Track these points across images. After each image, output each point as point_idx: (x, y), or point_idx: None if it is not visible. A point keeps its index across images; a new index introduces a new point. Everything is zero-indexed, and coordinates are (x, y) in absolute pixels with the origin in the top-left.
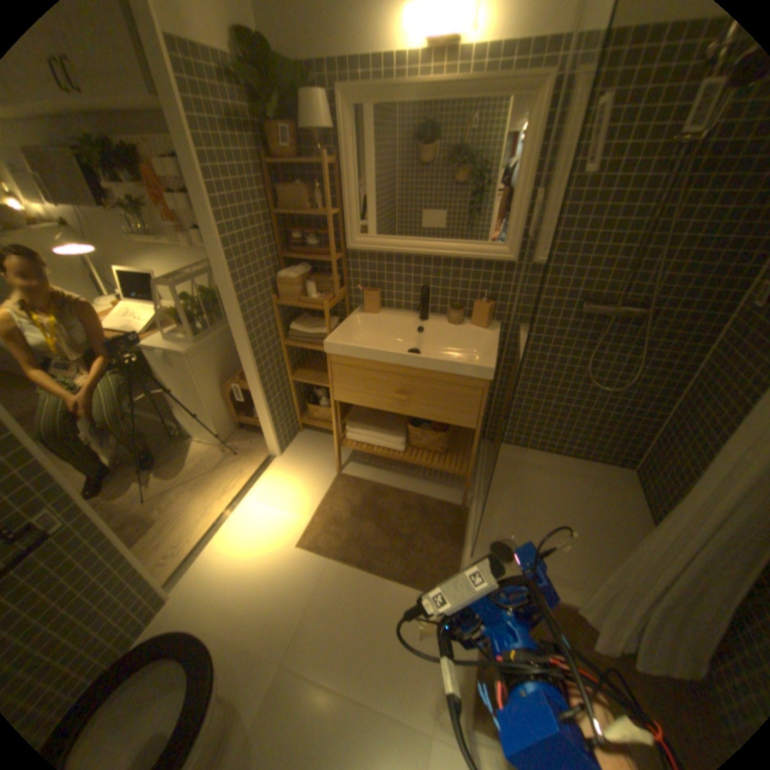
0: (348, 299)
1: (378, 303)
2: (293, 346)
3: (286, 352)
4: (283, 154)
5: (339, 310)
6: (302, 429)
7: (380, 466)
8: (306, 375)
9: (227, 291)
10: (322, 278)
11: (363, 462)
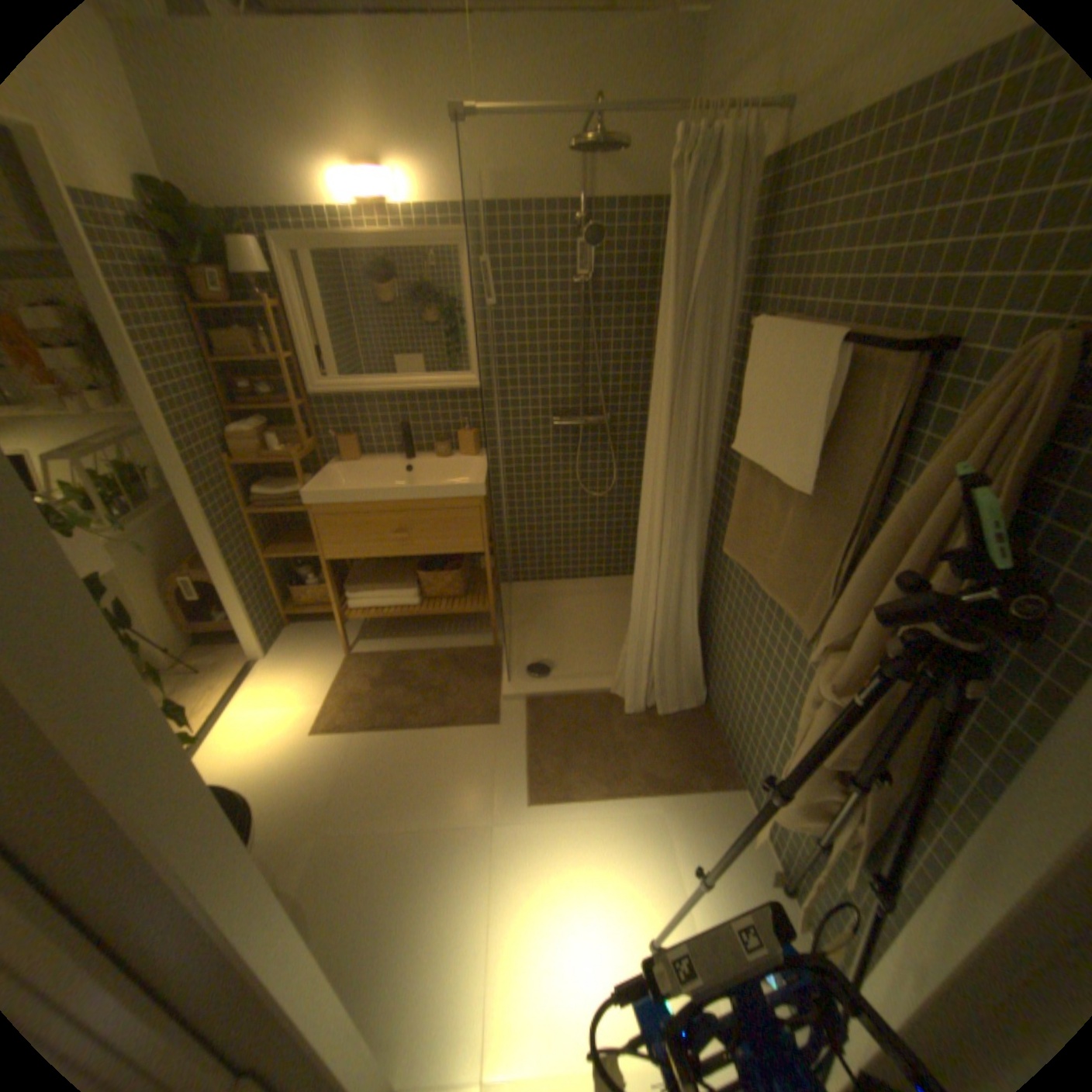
0: (320, 452)
1: (357, 451)
2: (259, 517)
3: (251, 524)
4: (217, 299)
5: (312, 463)
6: (288, 624)
7: (398, 634)
8: (284, 546)
9: (167, 449)
10: (284, 431)
11: (376, 636)
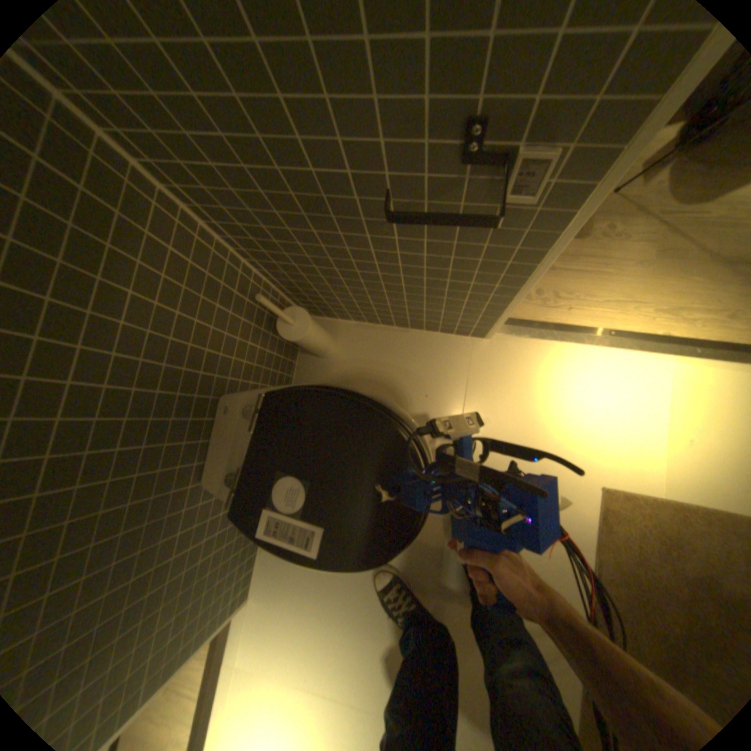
0: None
1: None
2: None
3: None
4: None
5: None
6: None
7: None
8: None
9: None
10: None
11: None
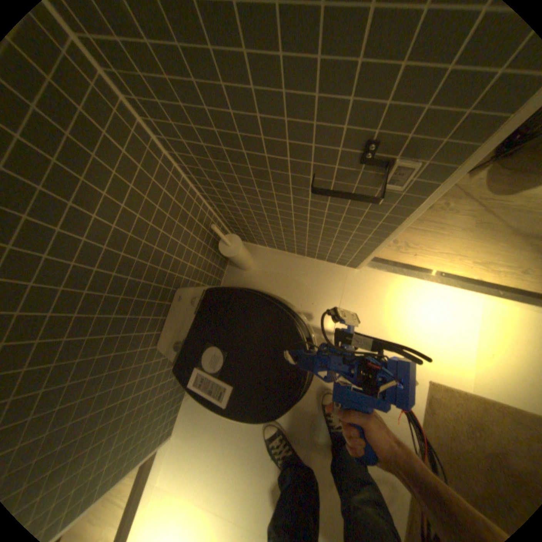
0: None
1: None
2: None
3: None
4: None
5: None
6: None
7: None
8: None
9: None
10: None
11: None
